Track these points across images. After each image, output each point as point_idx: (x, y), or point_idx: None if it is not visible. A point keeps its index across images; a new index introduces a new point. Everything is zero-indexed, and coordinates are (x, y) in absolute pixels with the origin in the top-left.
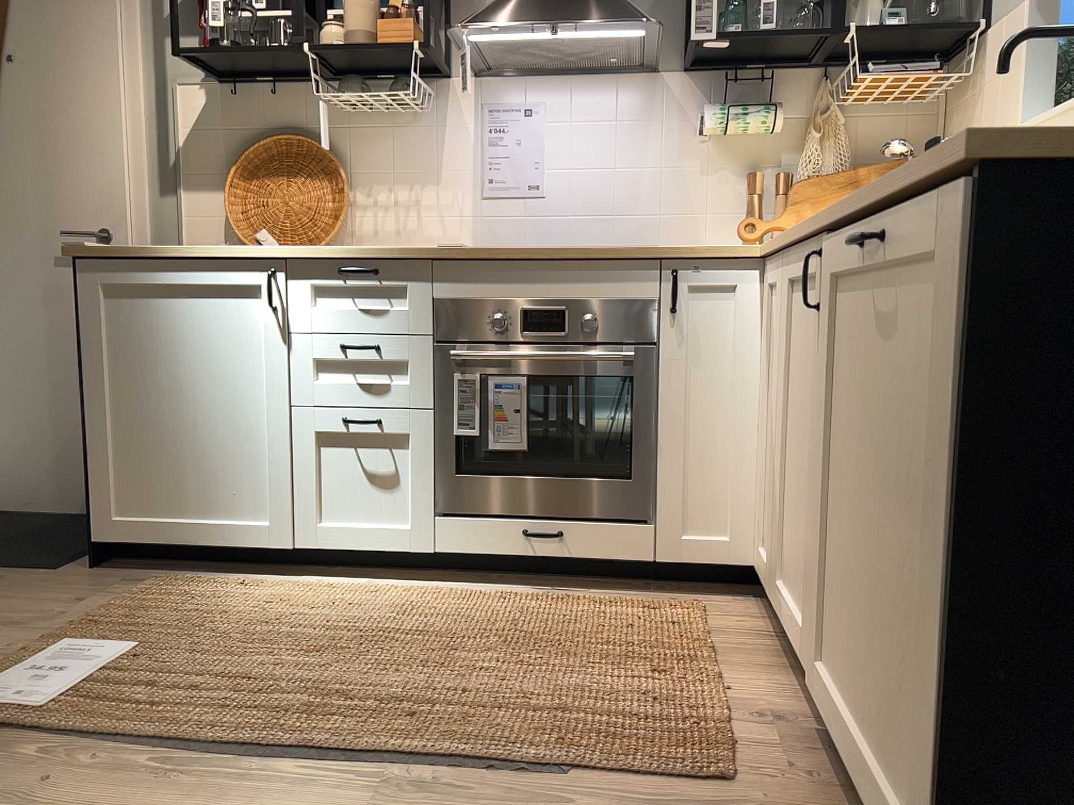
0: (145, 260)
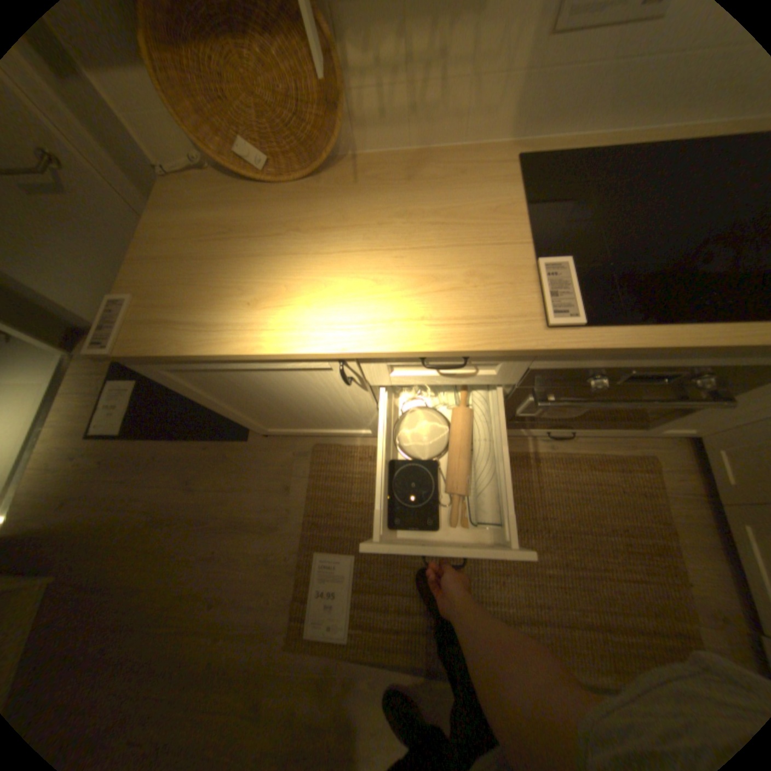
0: (187, 357)
